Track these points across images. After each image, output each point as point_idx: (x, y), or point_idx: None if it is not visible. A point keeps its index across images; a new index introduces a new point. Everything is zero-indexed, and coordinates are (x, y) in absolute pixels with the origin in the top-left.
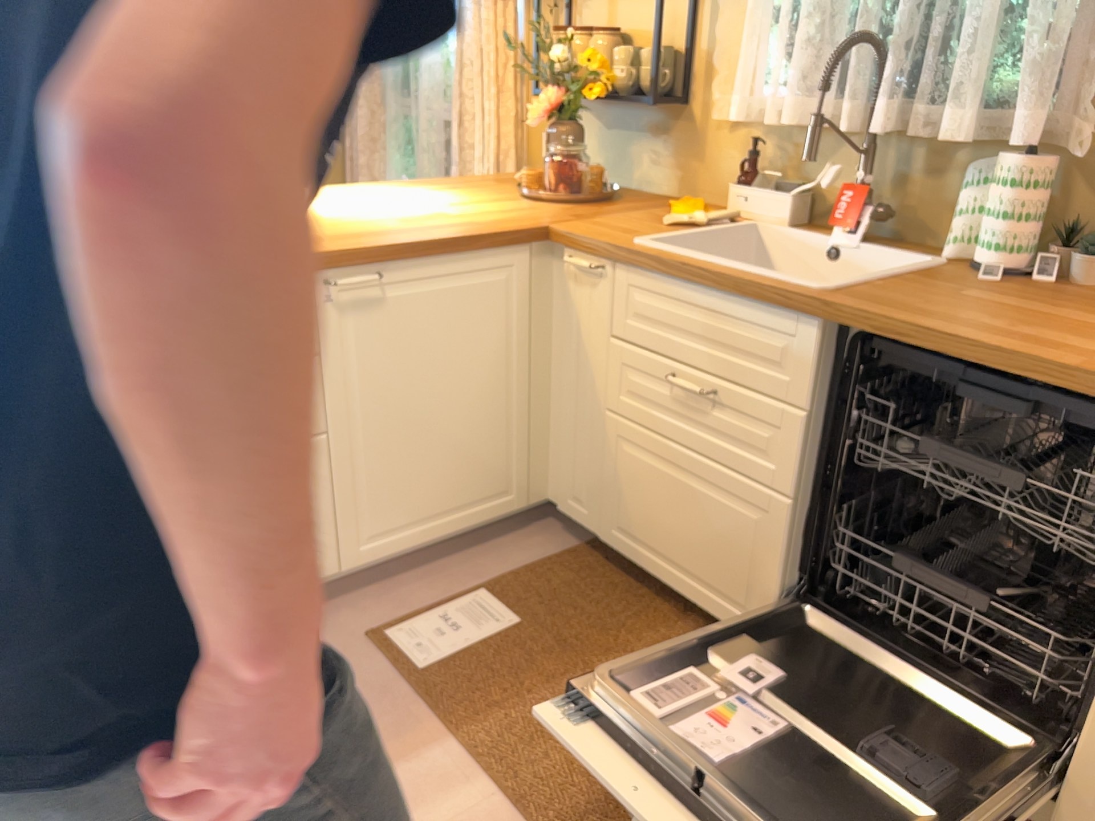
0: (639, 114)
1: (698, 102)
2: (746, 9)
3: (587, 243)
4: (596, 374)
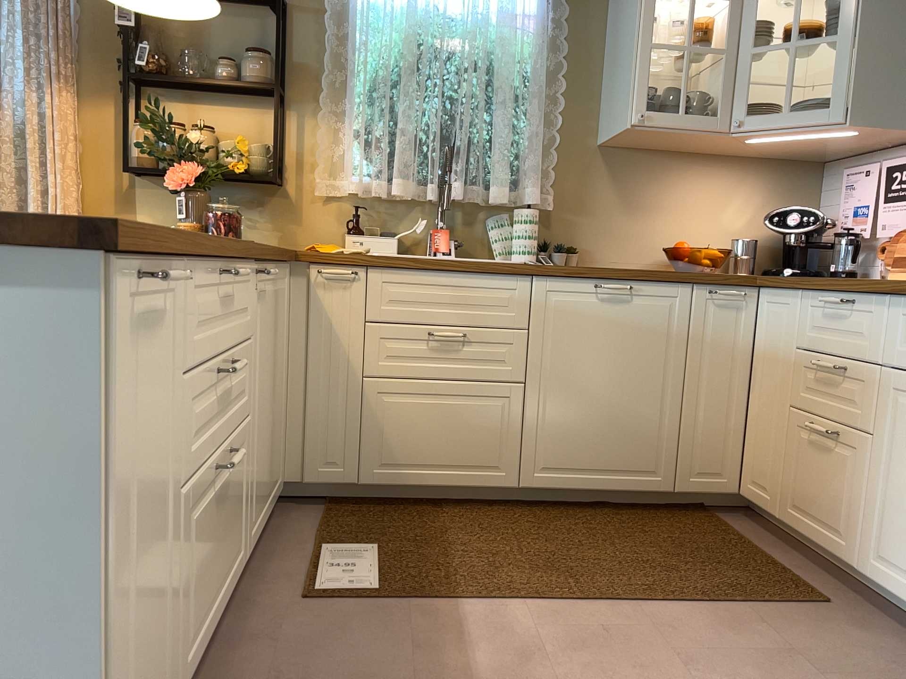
0: (234, 191)
1: (295, 183)
2: (334, 126)
3: (342, 257)
4: (348, 354)
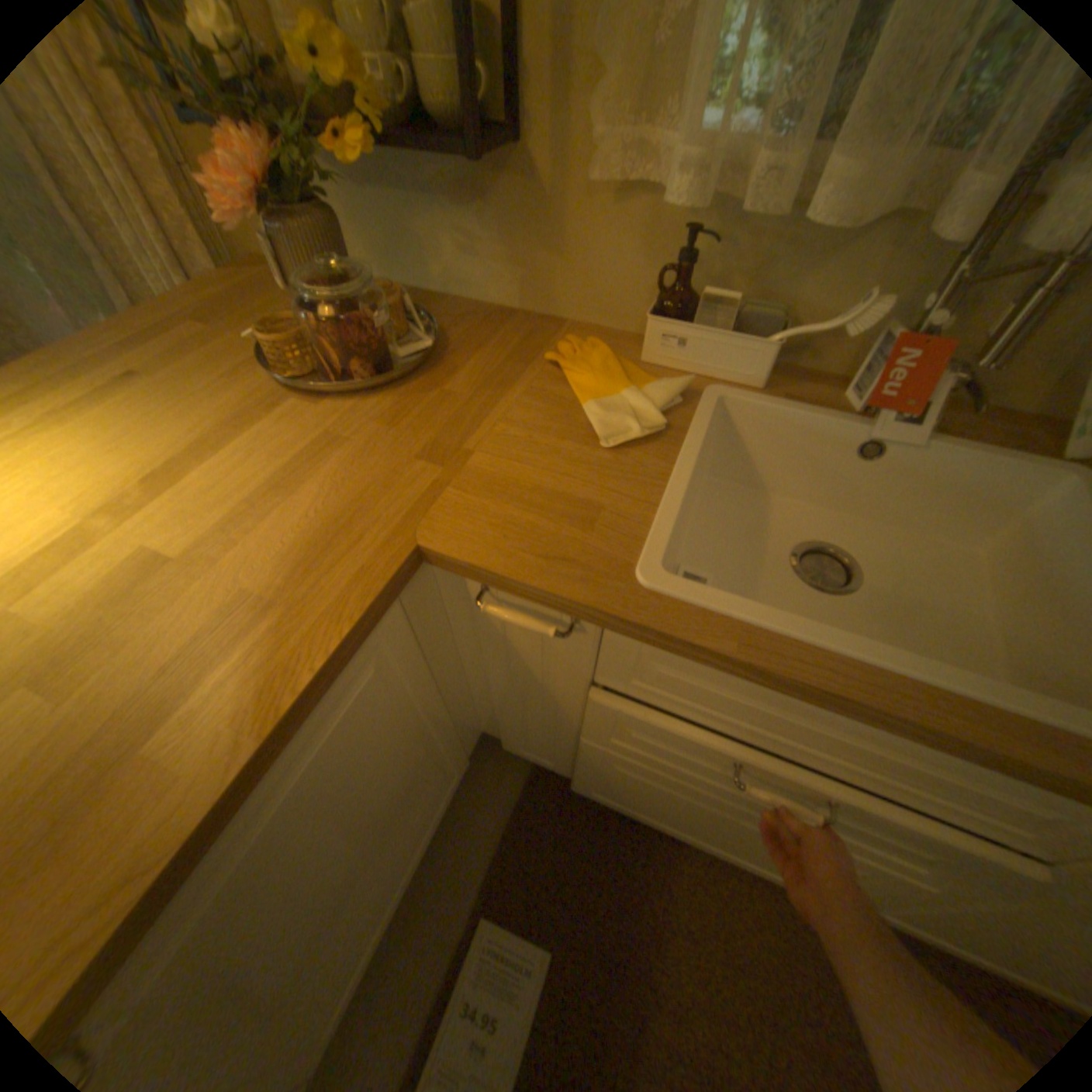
0: (417, 151)
1: (548, 128)
2: None
3: (538, 593)
4: (560, 700)
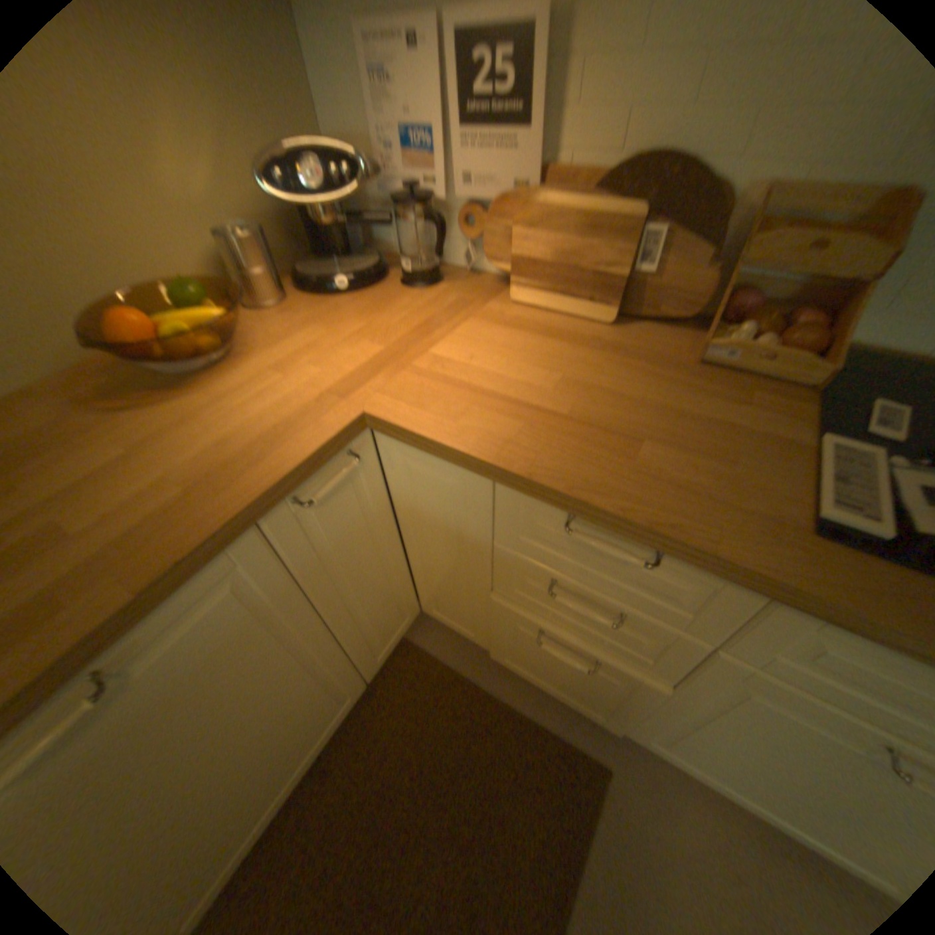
0: None
1: None
2: None
3: None
4: None
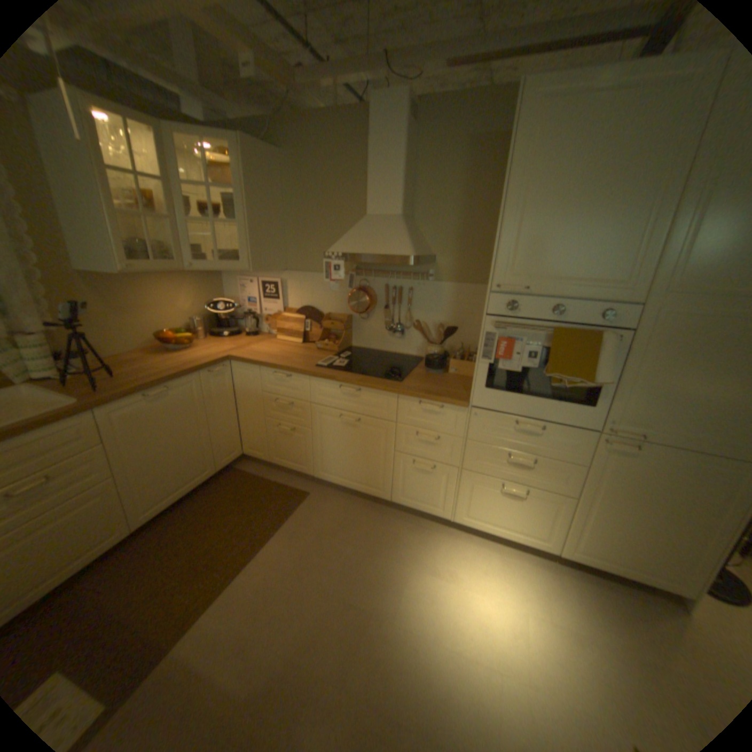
0: None
1: None
2: None
3: None
4: None
